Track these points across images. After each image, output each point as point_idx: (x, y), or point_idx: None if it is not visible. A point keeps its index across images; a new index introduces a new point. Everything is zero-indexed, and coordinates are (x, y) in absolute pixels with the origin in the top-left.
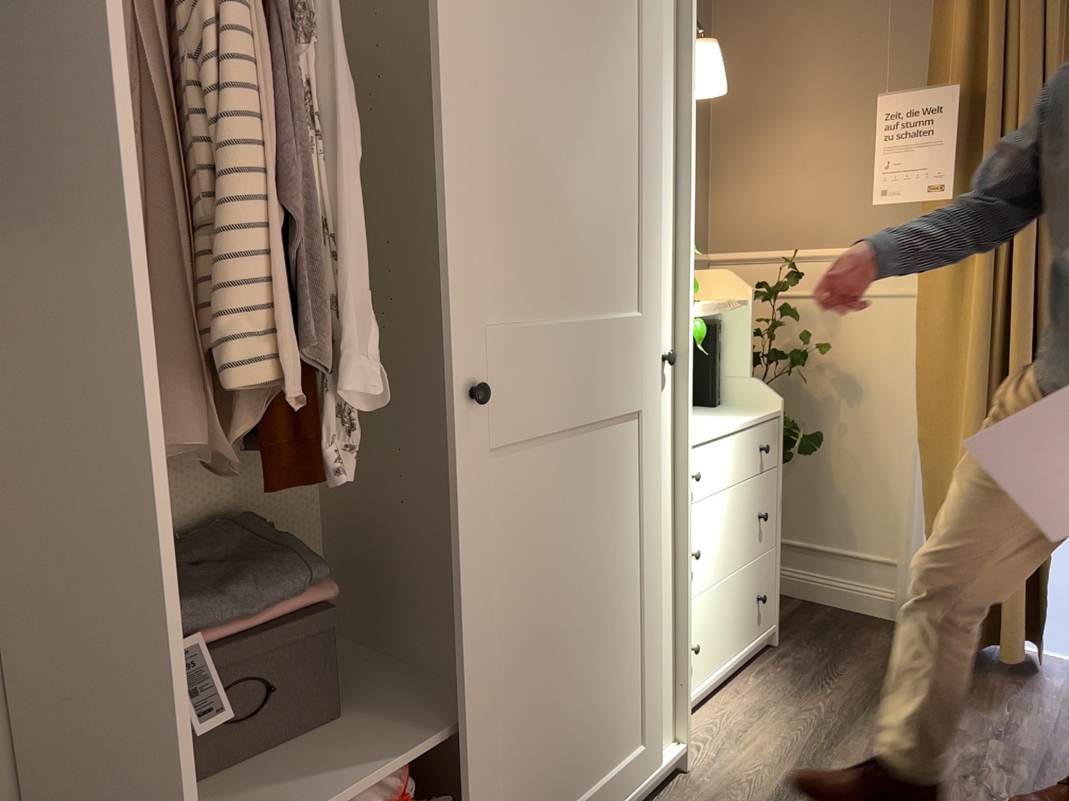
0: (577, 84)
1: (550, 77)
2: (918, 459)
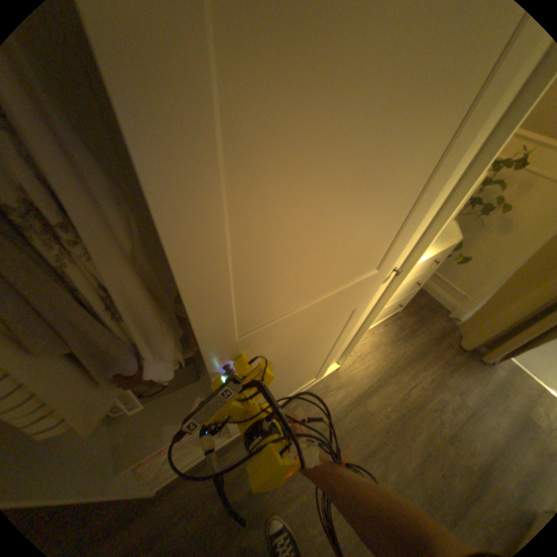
0: (412, 101)
1: (378, 105)
2: (512, 276)
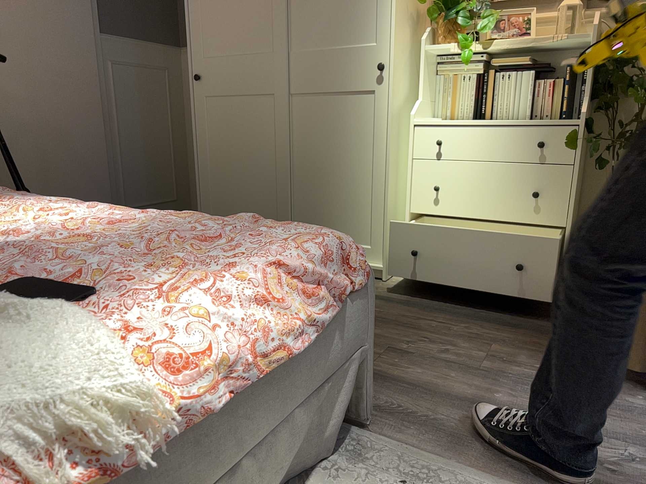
0: None
1: None
2: None
